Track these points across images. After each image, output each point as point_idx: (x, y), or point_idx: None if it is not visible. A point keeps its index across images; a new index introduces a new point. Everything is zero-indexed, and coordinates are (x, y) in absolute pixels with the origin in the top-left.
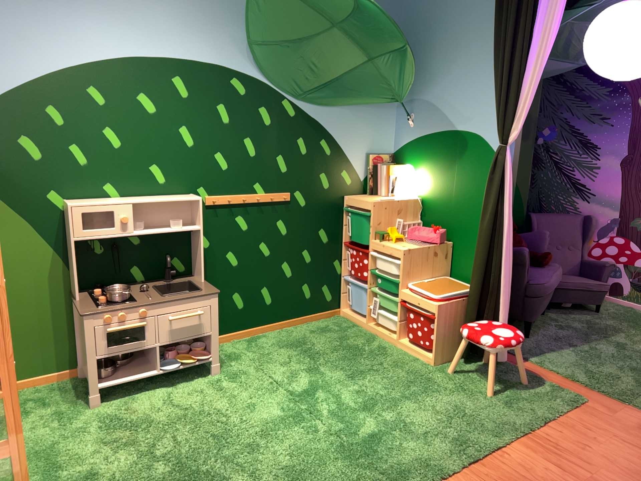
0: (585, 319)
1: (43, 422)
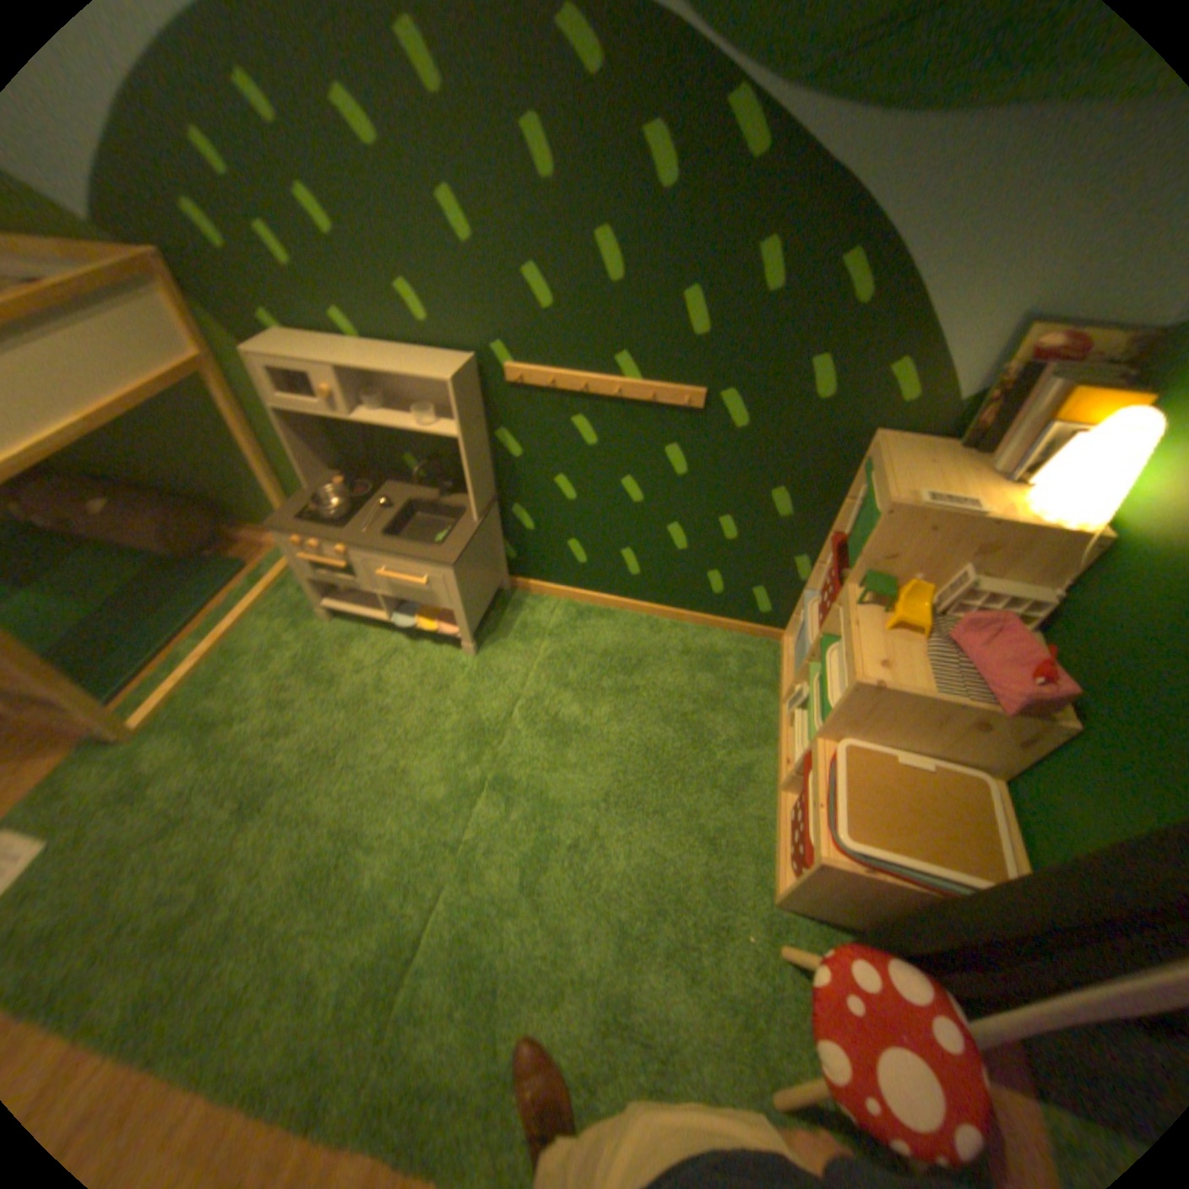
0: None
1: (277, 611)
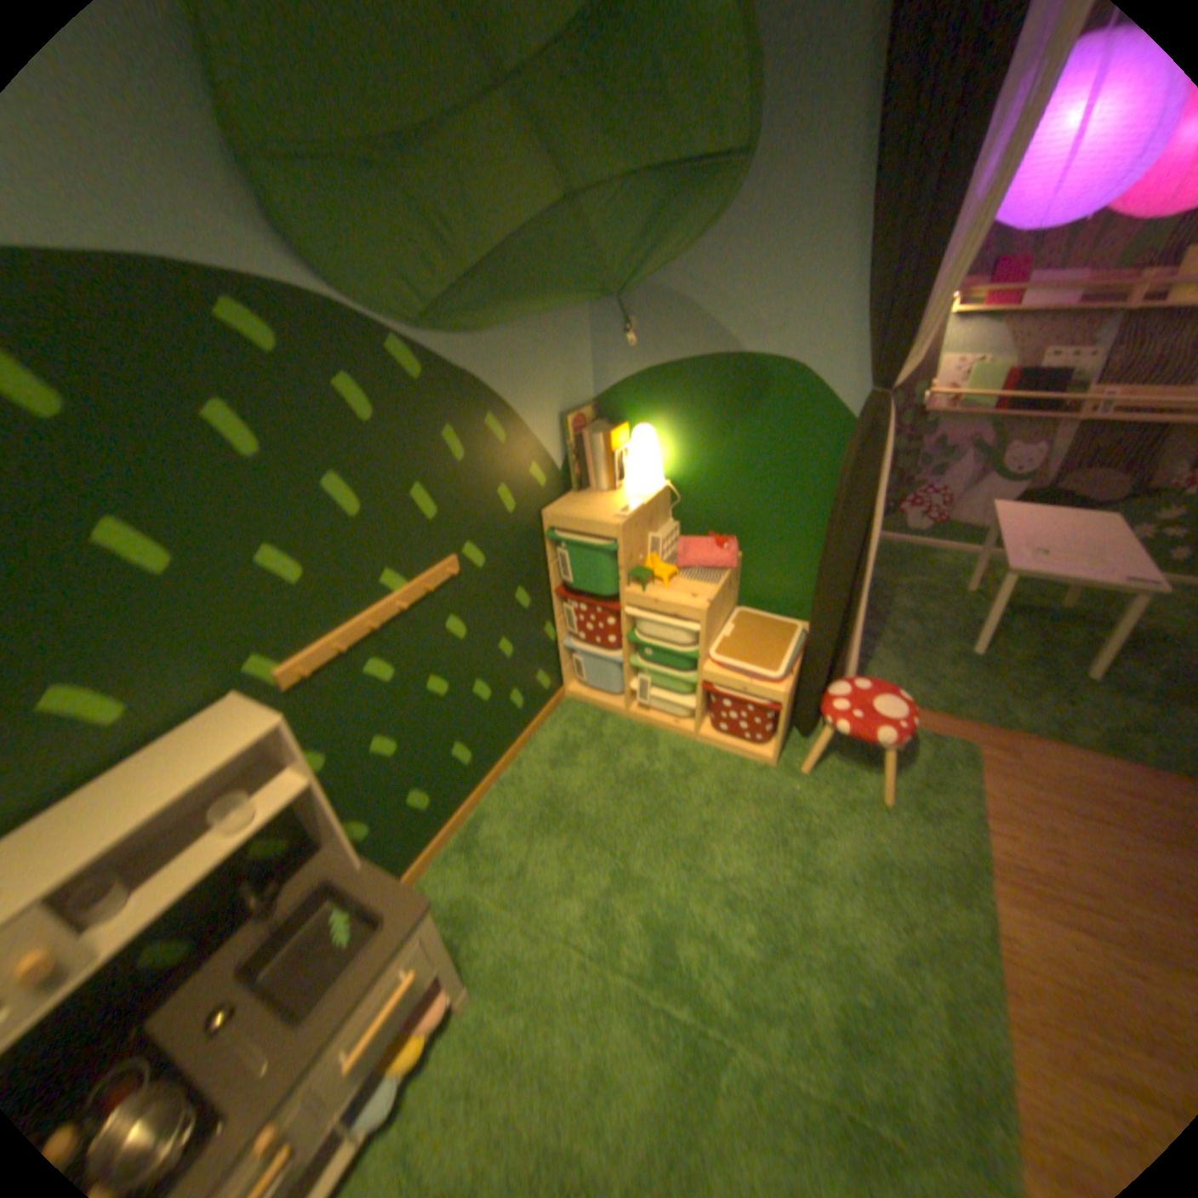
0: None
1: None
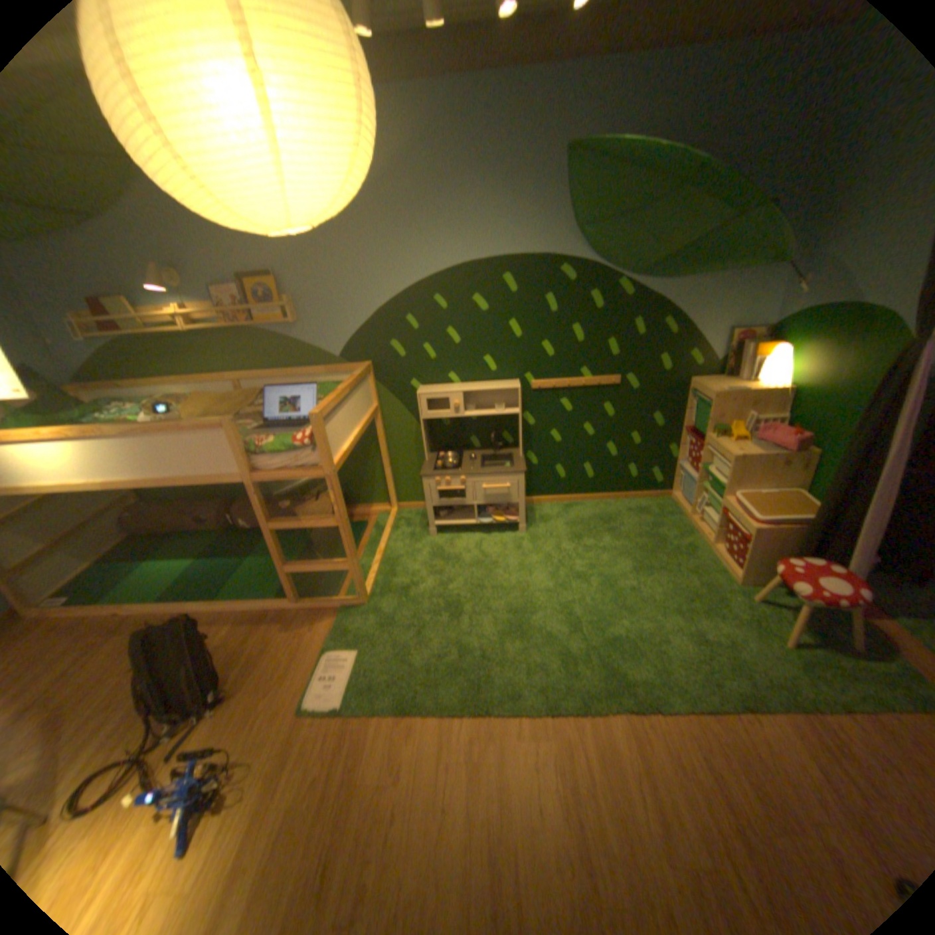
0: None
1: (402, 539)
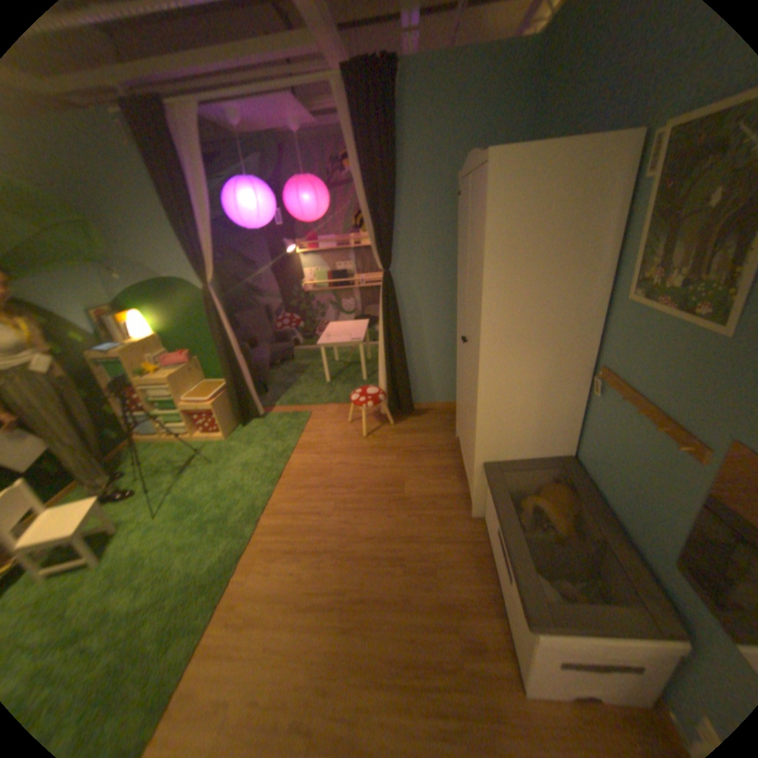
0: (290, 366)
1: None
